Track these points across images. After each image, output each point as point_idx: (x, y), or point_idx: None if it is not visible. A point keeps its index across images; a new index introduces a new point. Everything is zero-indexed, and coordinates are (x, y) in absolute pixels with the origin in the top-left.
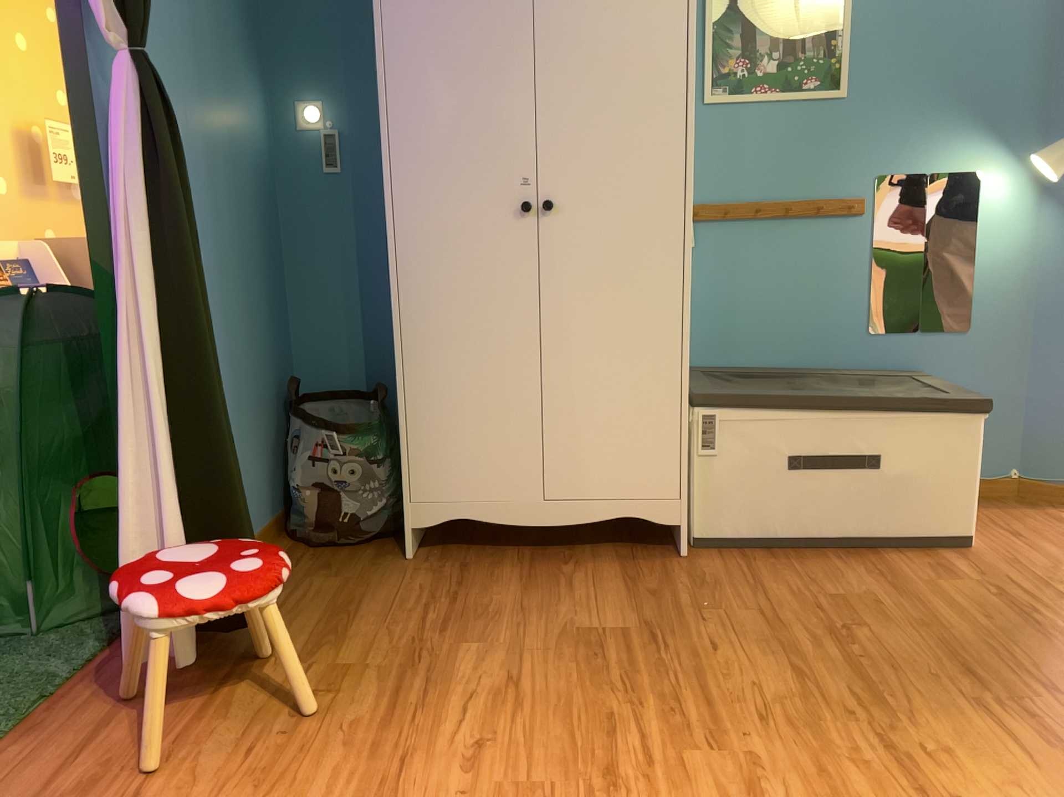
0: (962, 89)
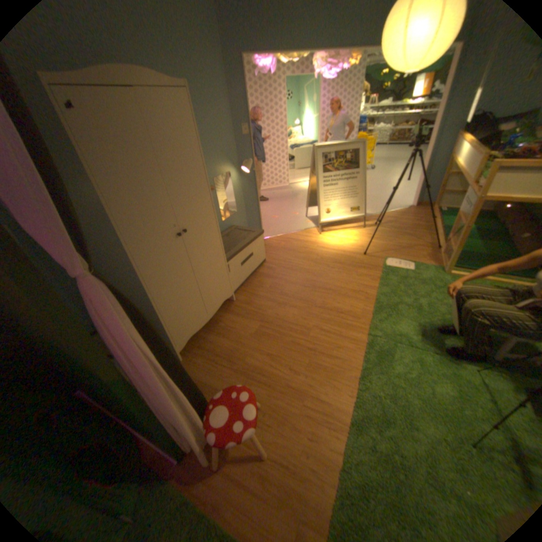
0: (220, 149)
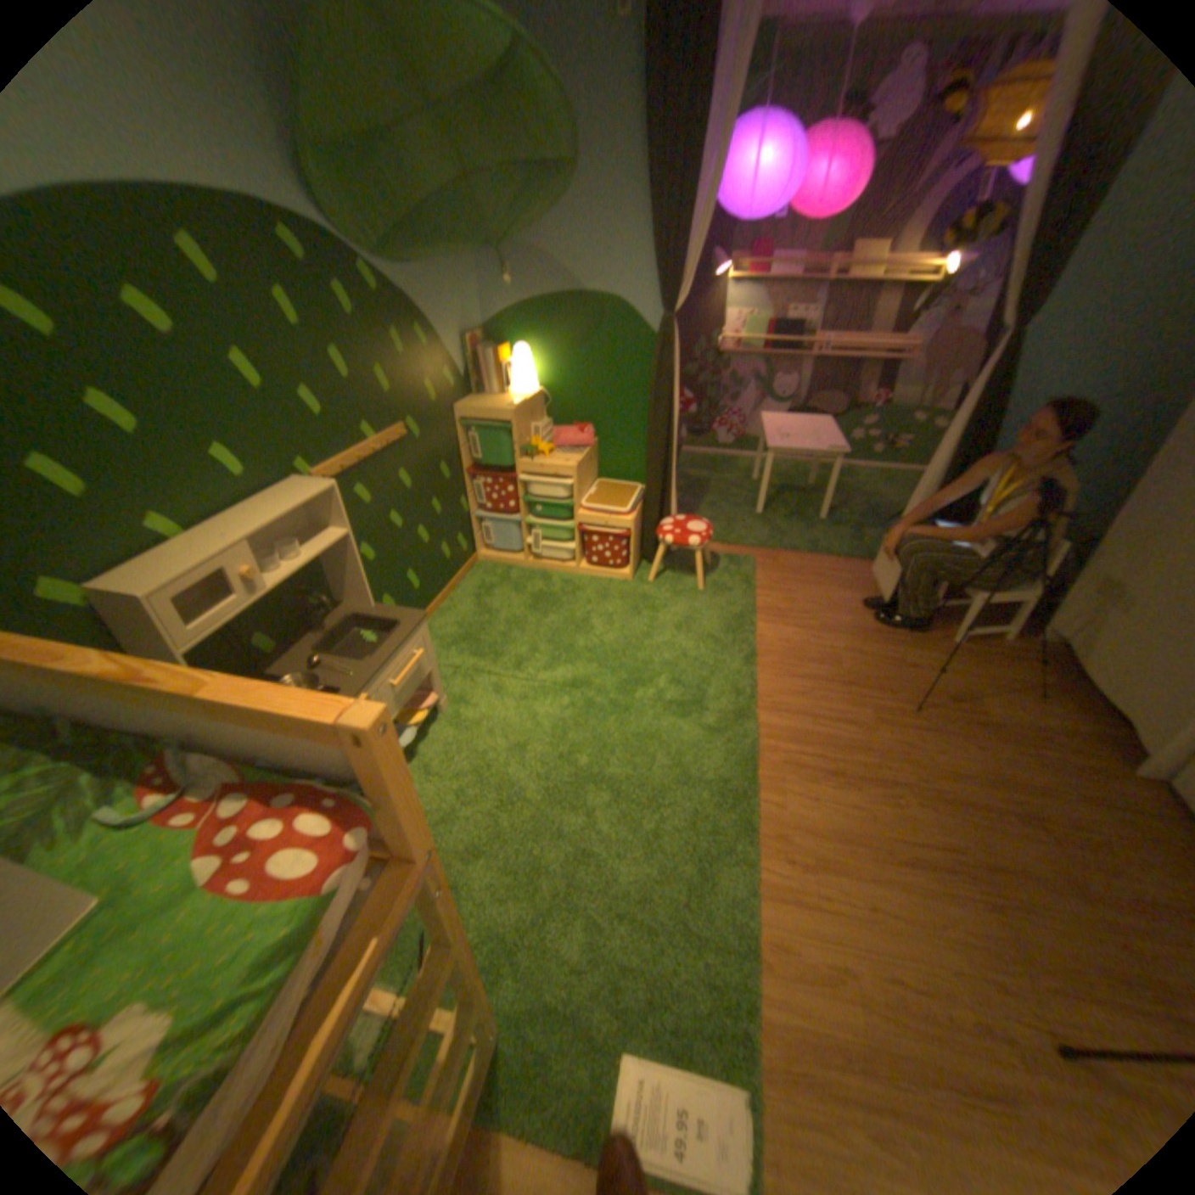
0: None
